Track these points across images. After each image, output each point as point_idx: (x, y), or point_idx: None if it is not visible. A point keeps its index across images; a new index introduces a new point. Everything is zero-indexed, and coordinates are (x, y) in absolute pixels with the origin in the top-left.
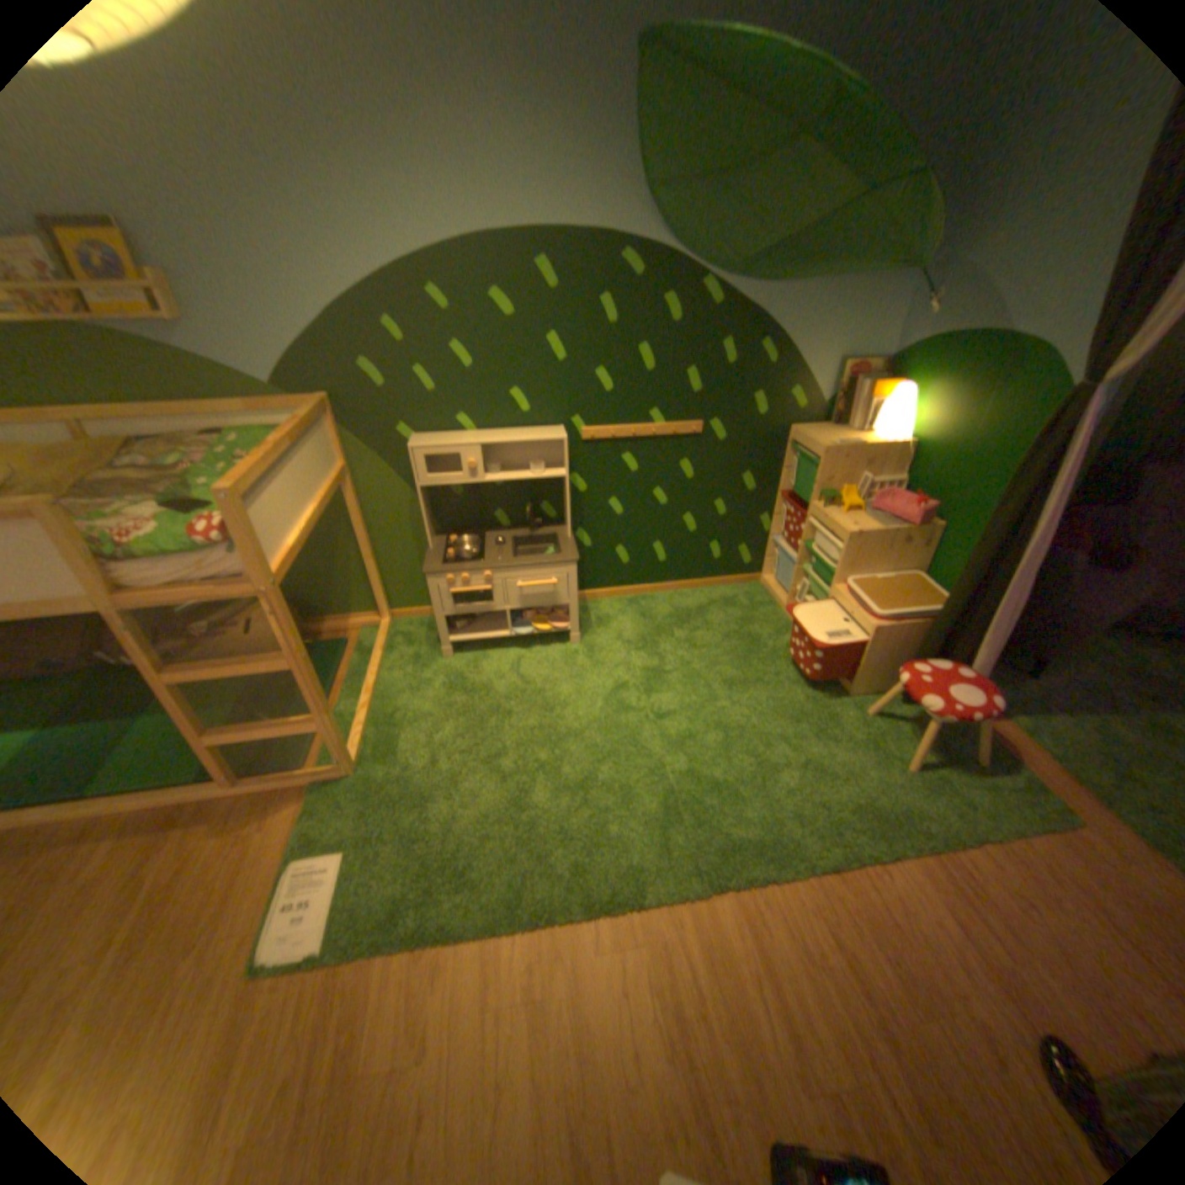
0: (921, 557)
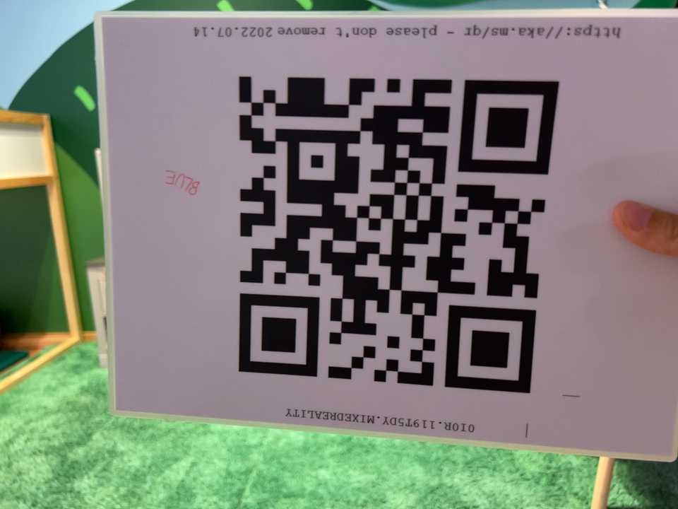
0: None
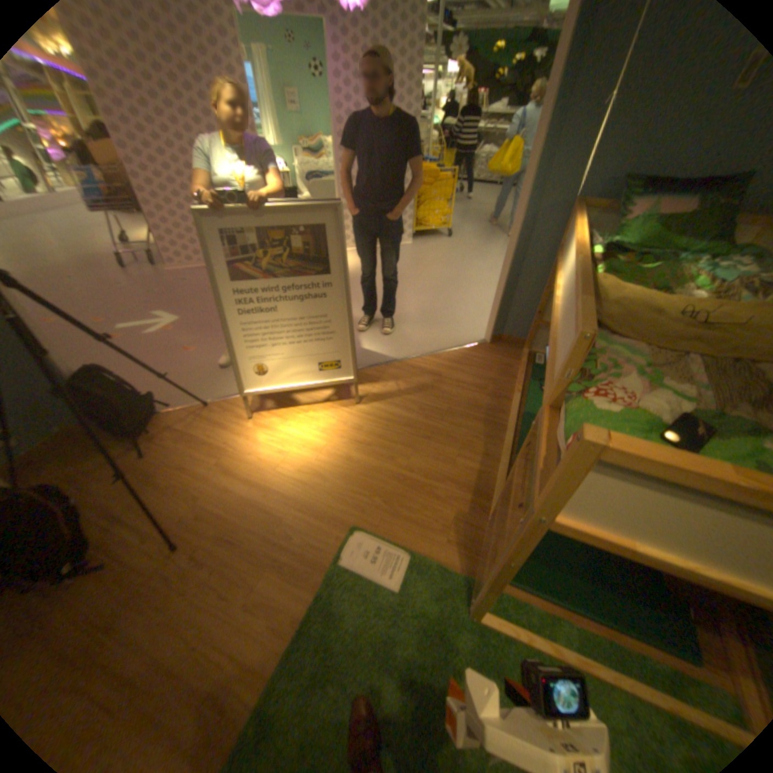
0: None
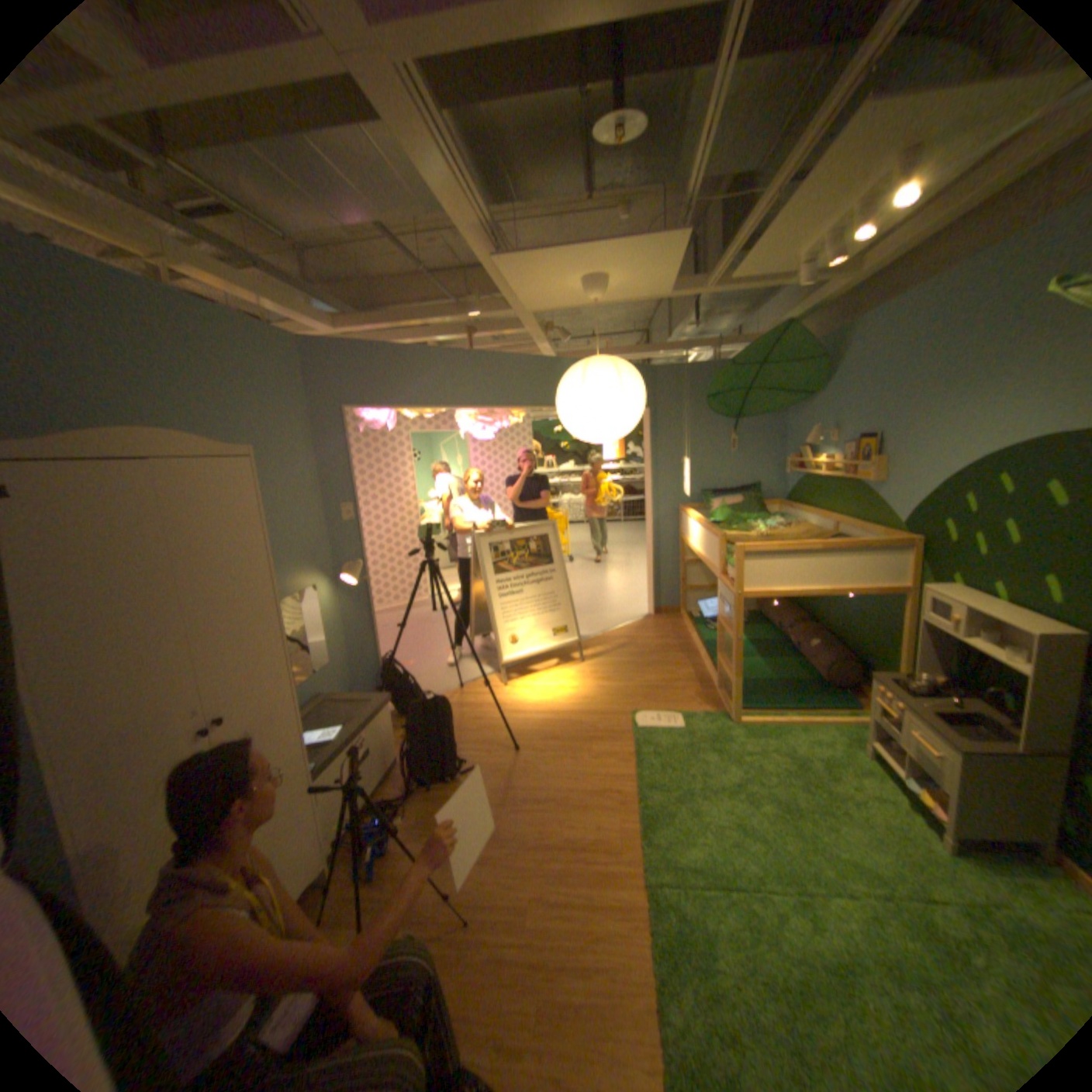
0: None
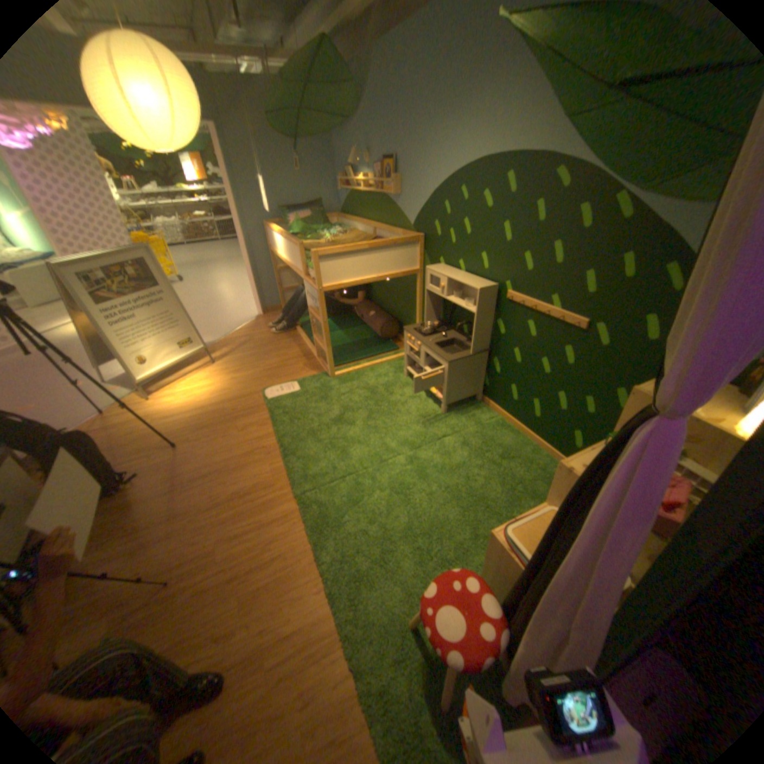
0: (640, 568)
